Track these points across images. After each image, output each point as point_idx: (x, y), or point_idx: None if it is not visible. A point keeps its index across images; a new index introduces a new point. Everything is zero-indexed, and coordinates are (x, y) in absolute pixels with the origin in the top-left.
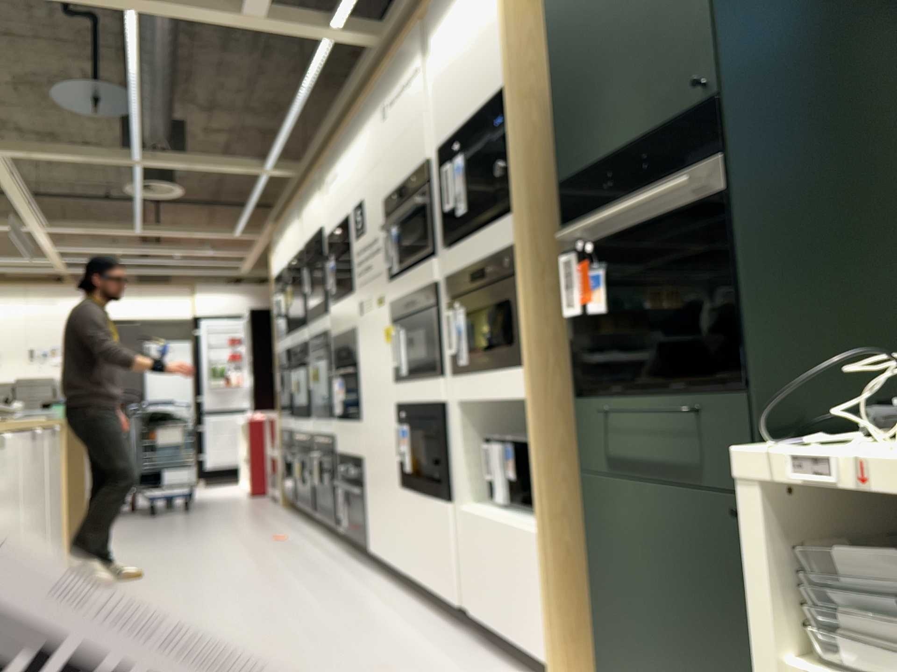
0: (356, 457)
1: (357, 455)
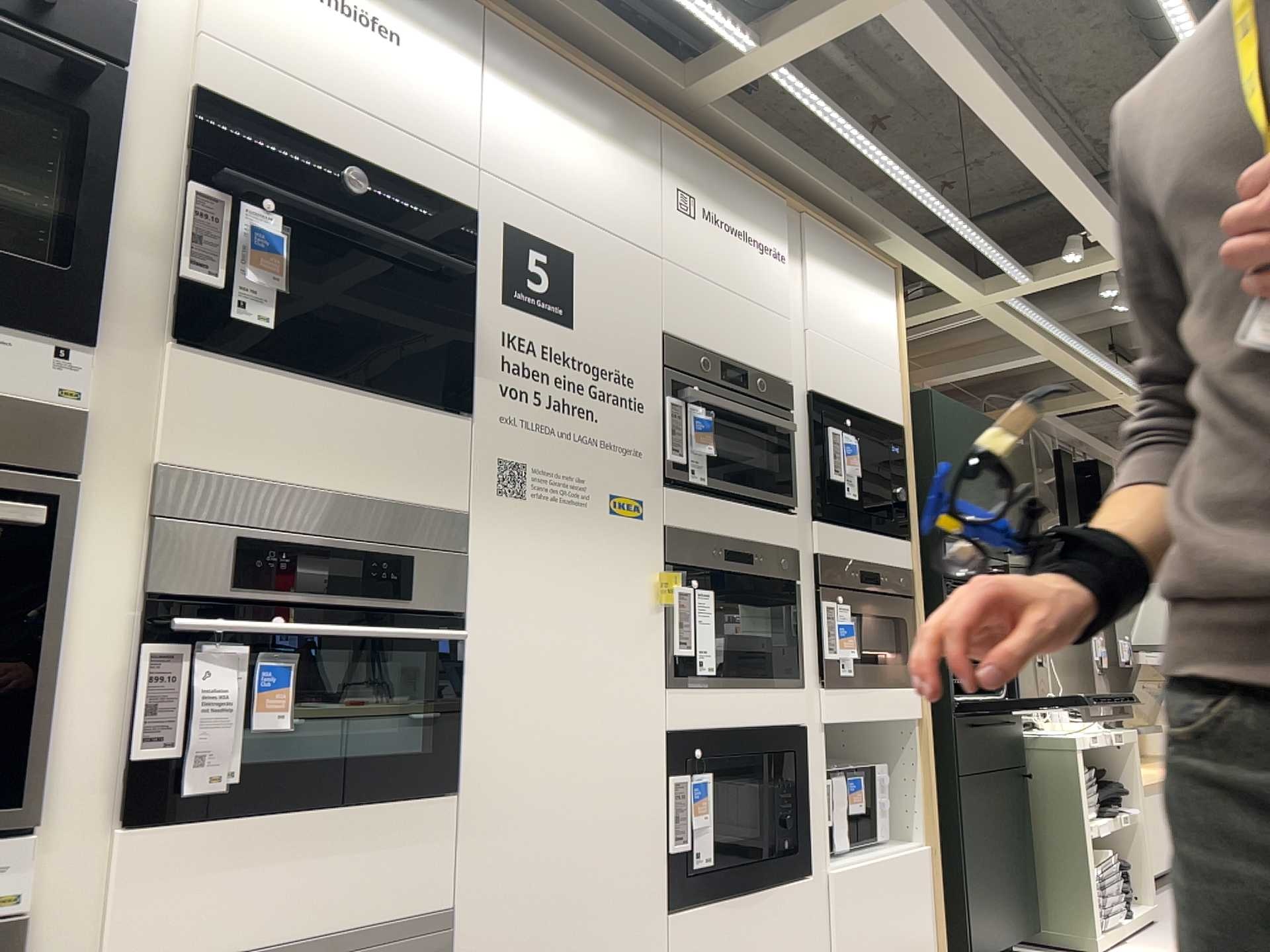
0: (388, 921)
1: (400, 914)
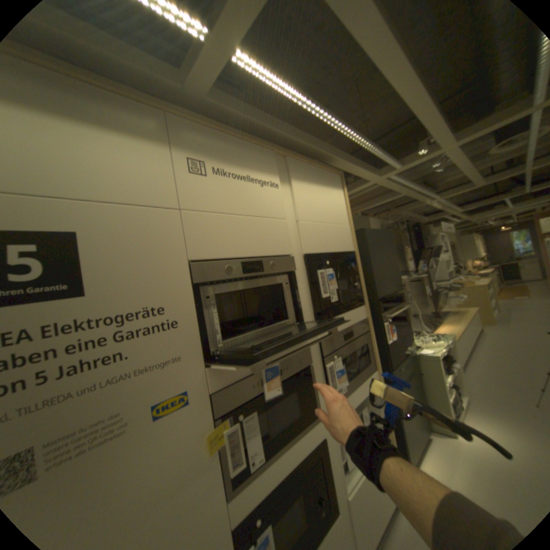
0: None
1: None
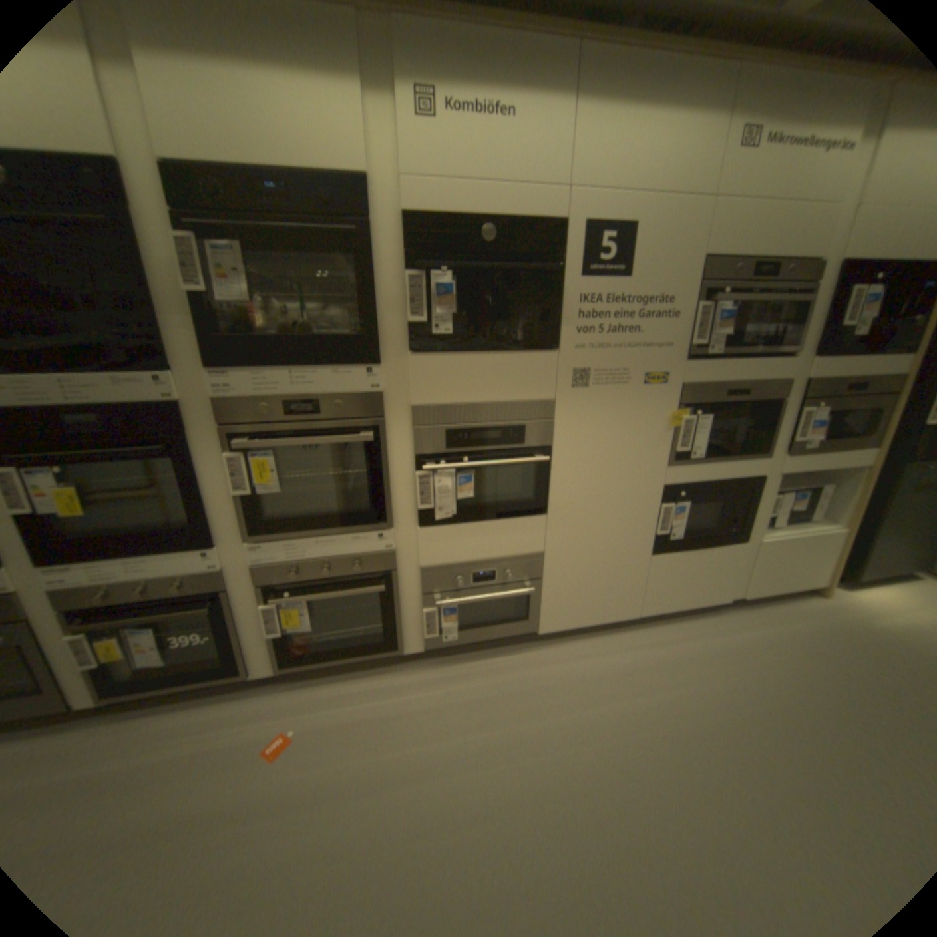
0: (516, 555)
1: (521, 553)
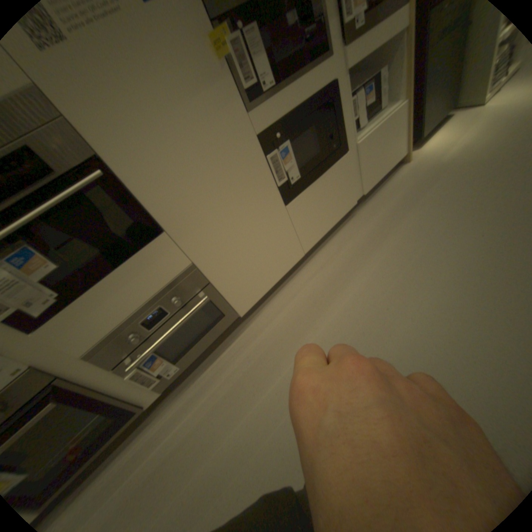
0: (168, 284)
1: (172, 279)
